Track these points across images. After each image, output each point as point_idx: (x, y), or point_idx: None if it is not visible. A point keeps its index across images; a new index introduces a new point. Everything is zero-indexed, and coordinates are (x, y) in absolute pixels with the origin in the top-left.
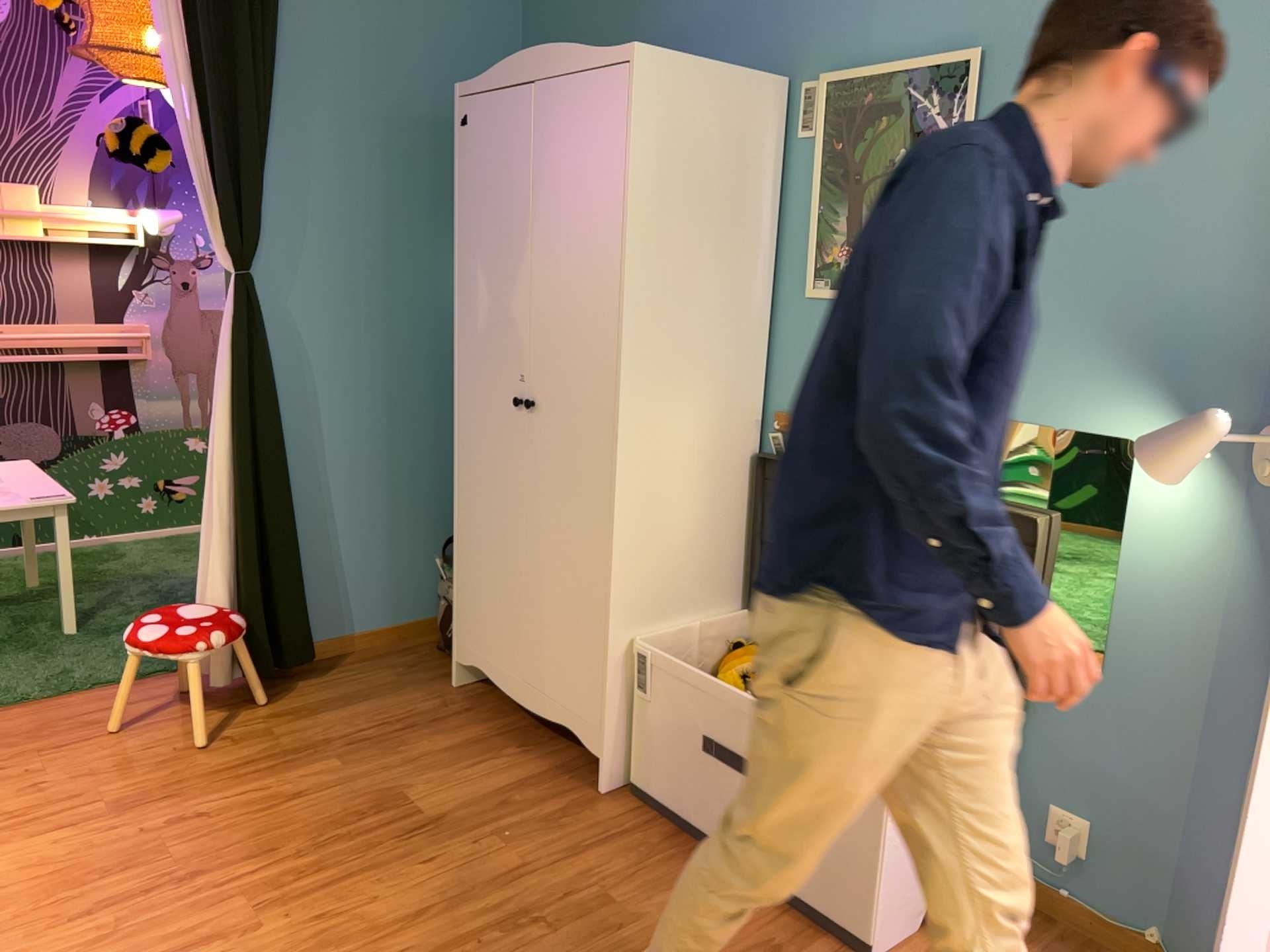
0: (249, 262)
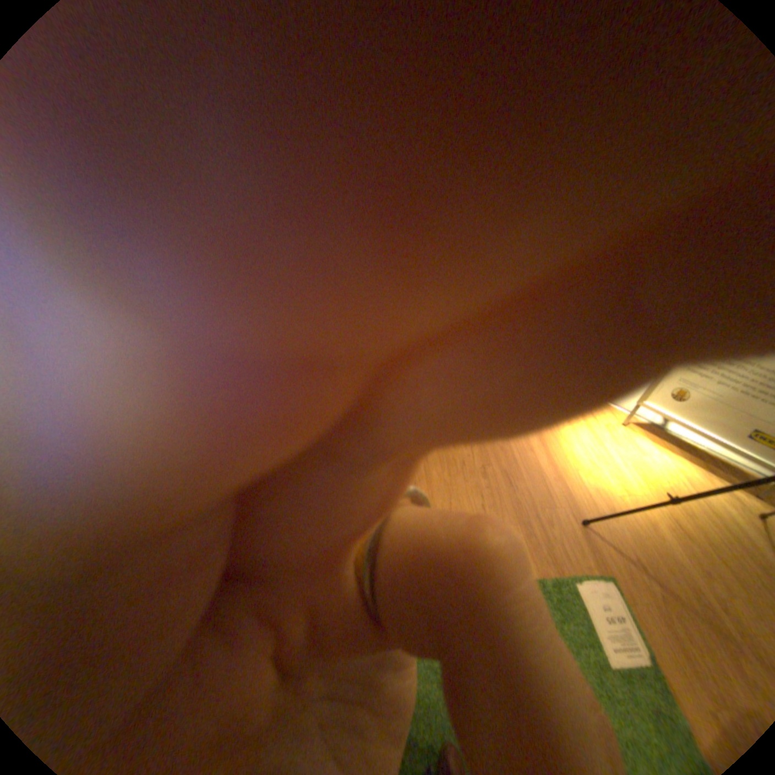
0: None
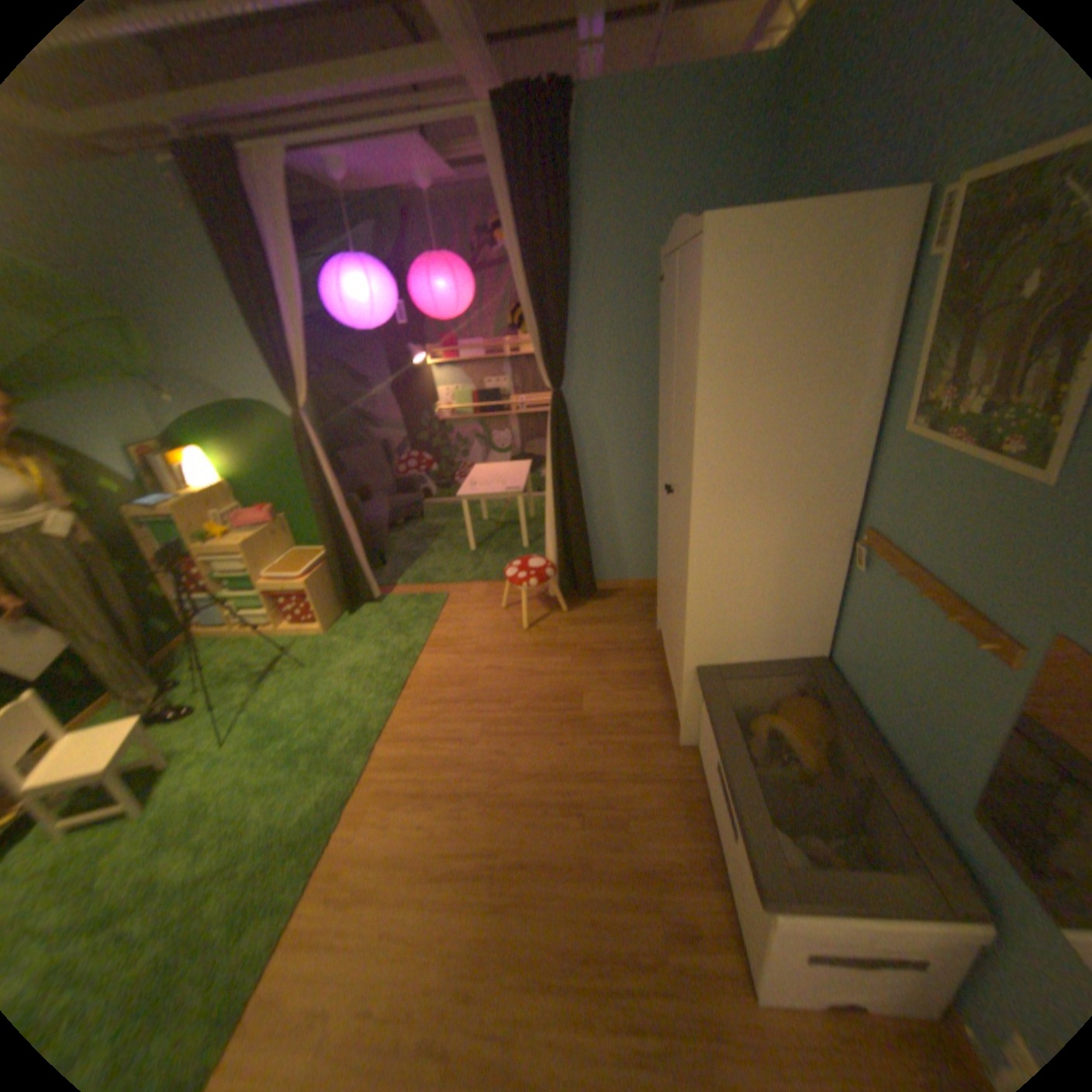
0: (558, 385)
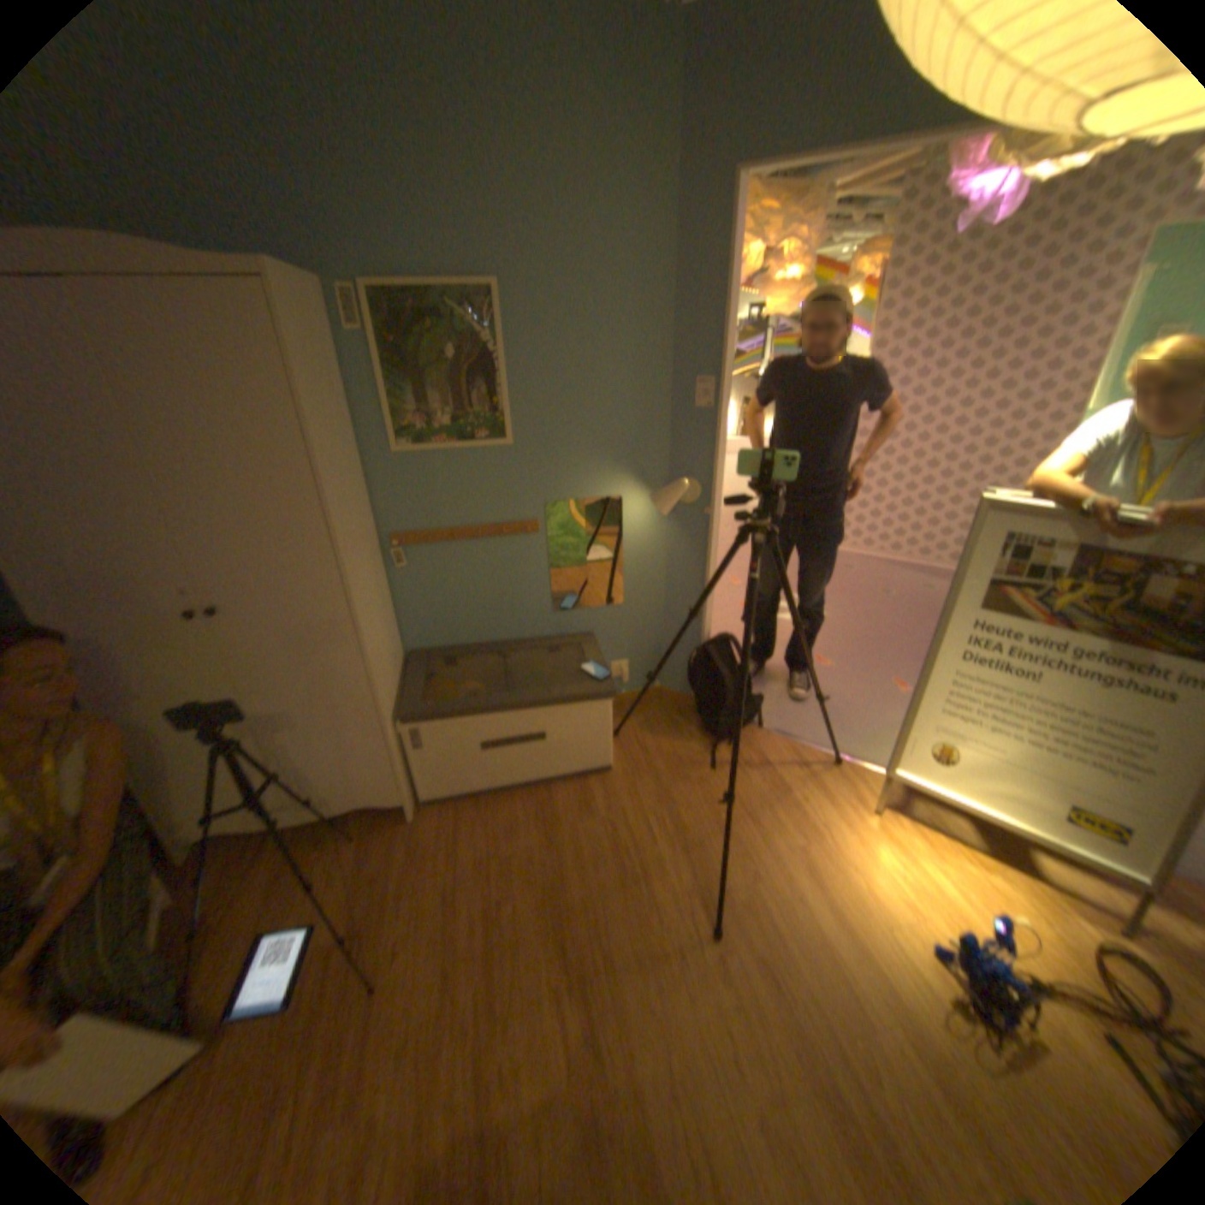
0: None
